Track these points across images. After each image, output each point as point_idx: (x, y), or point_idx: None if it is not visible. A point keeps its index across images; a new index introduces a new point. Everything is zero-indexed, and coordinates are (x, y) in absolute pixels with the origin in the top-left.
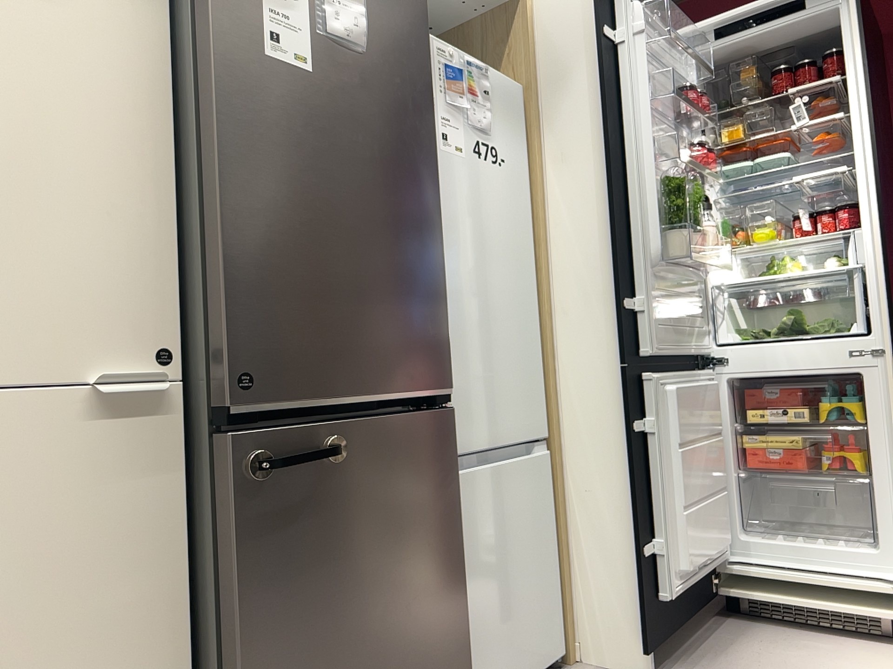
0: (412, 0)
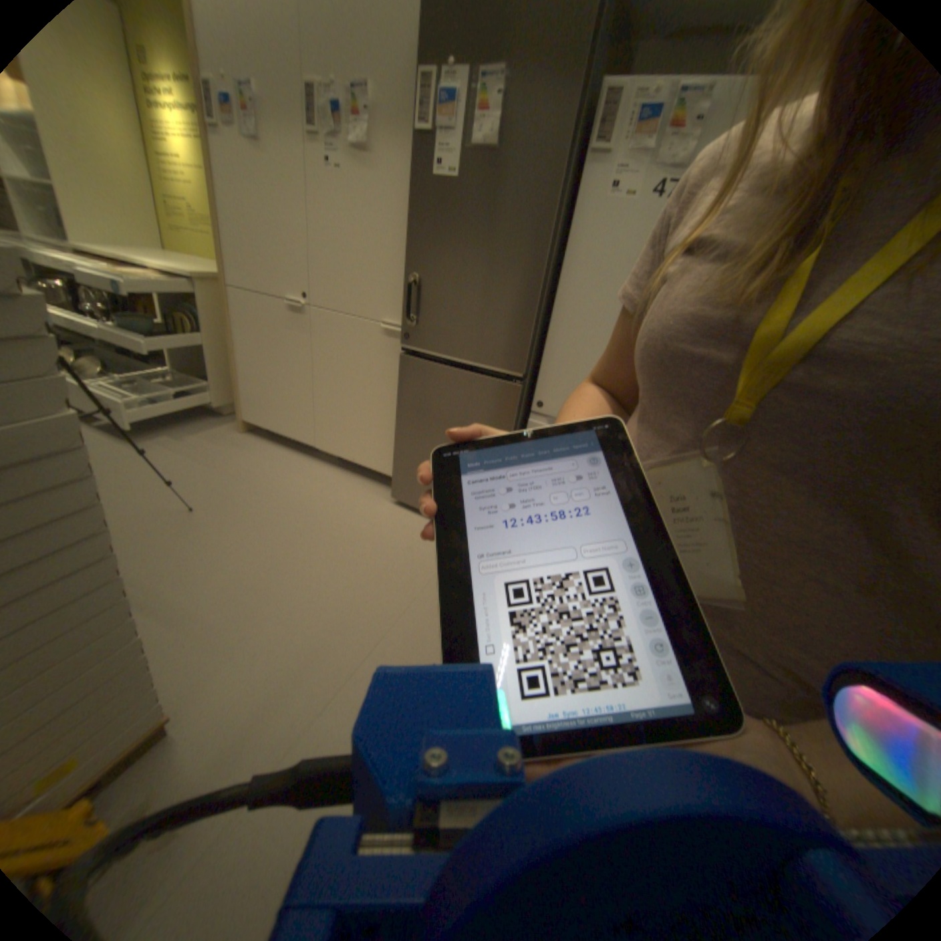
0: (564, 74)
